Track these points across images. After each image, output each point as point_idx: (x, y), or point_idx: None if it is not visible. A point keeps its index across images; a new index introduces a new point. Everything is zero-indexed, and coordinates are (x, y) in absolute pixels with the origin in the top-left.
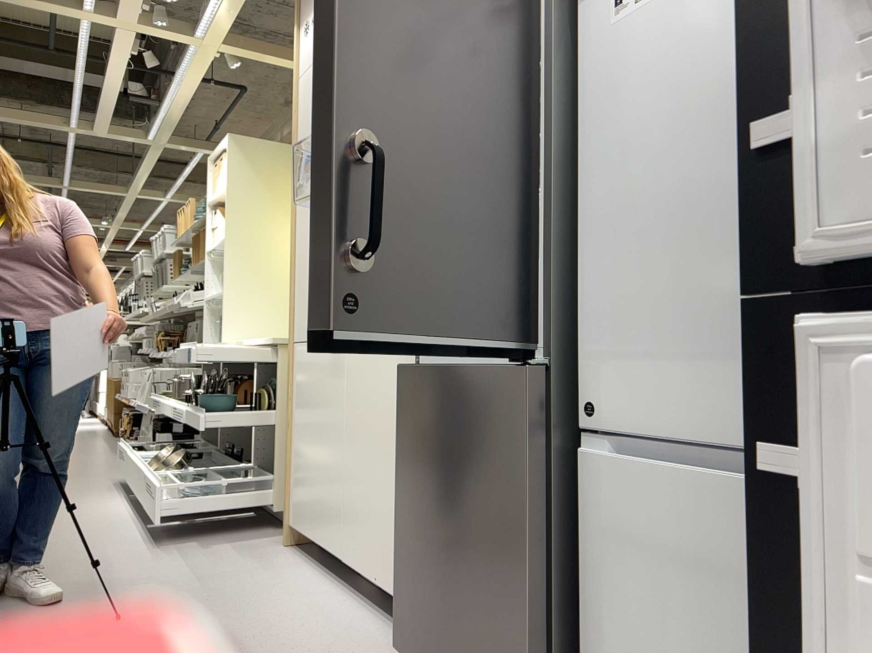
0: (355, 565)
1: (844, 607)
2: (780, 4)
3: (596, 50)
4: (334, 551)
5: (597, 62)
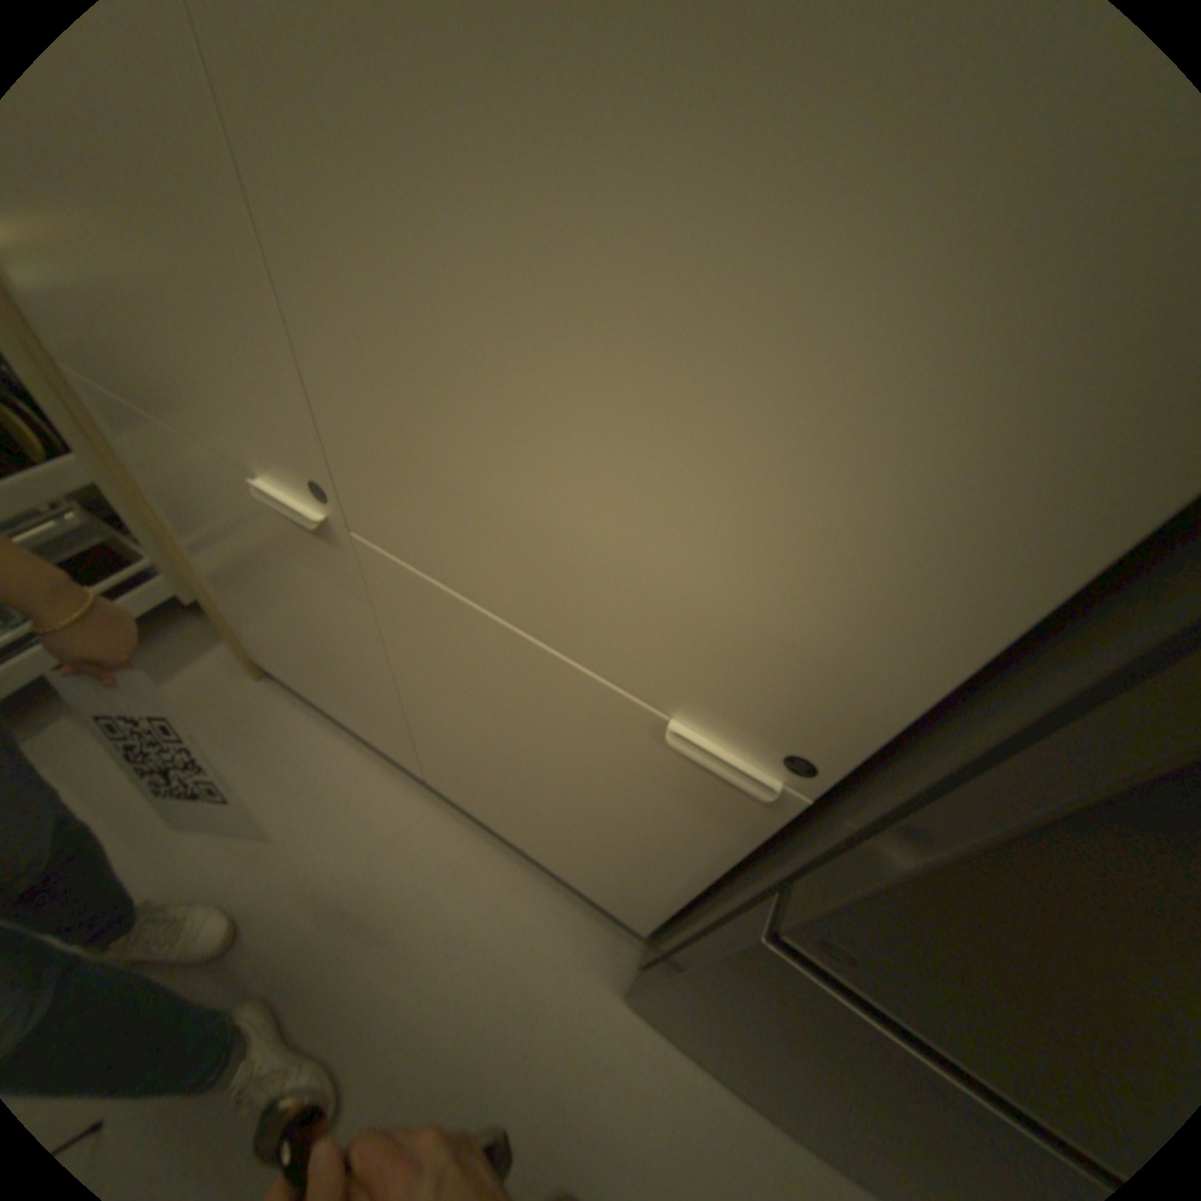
0: (461, 803)
1: None
2: None
3: None
4: (399, 759)
5: None
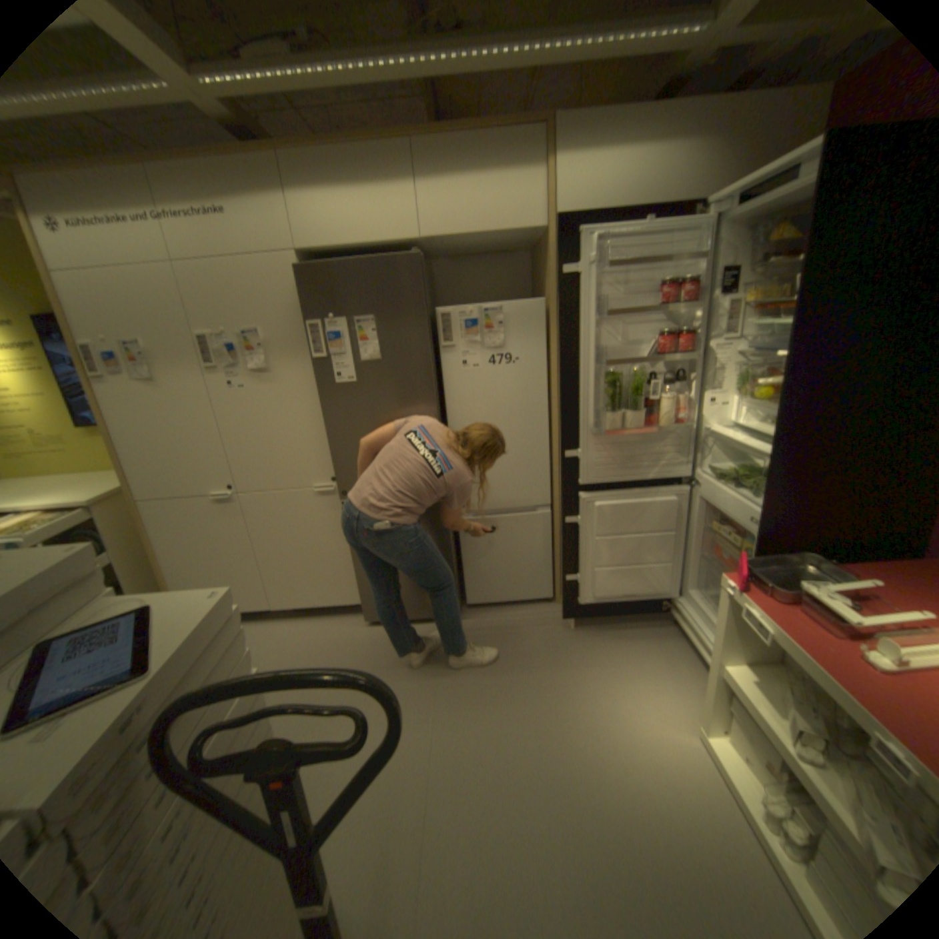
0: (287, 606)
1: (583, 541)
2: (567, 425)
3: (452, 378)
4: (258, 608)
5: (453, 382)
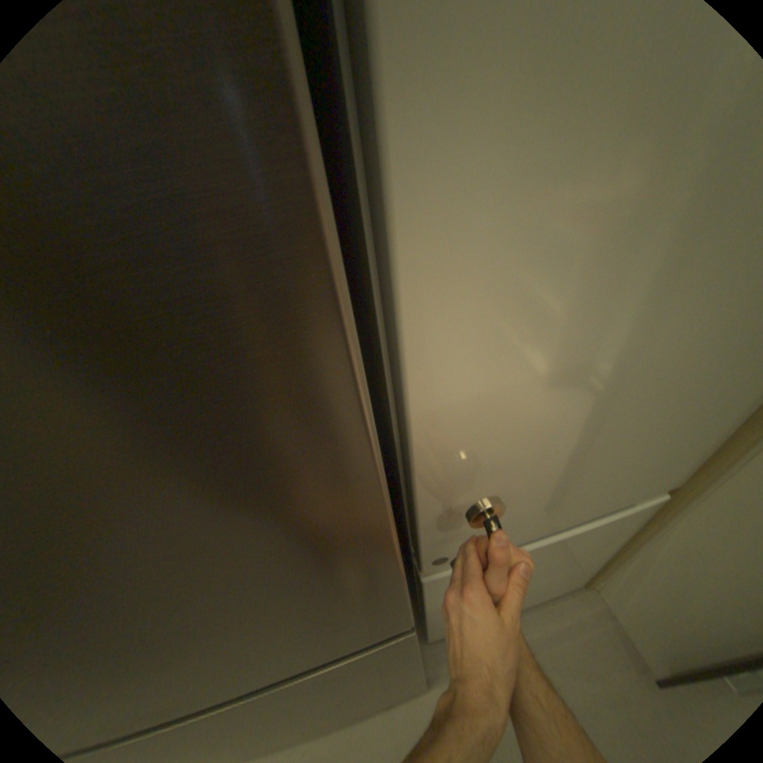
0: None
1: None
2: None
3: None
4: None
5: None
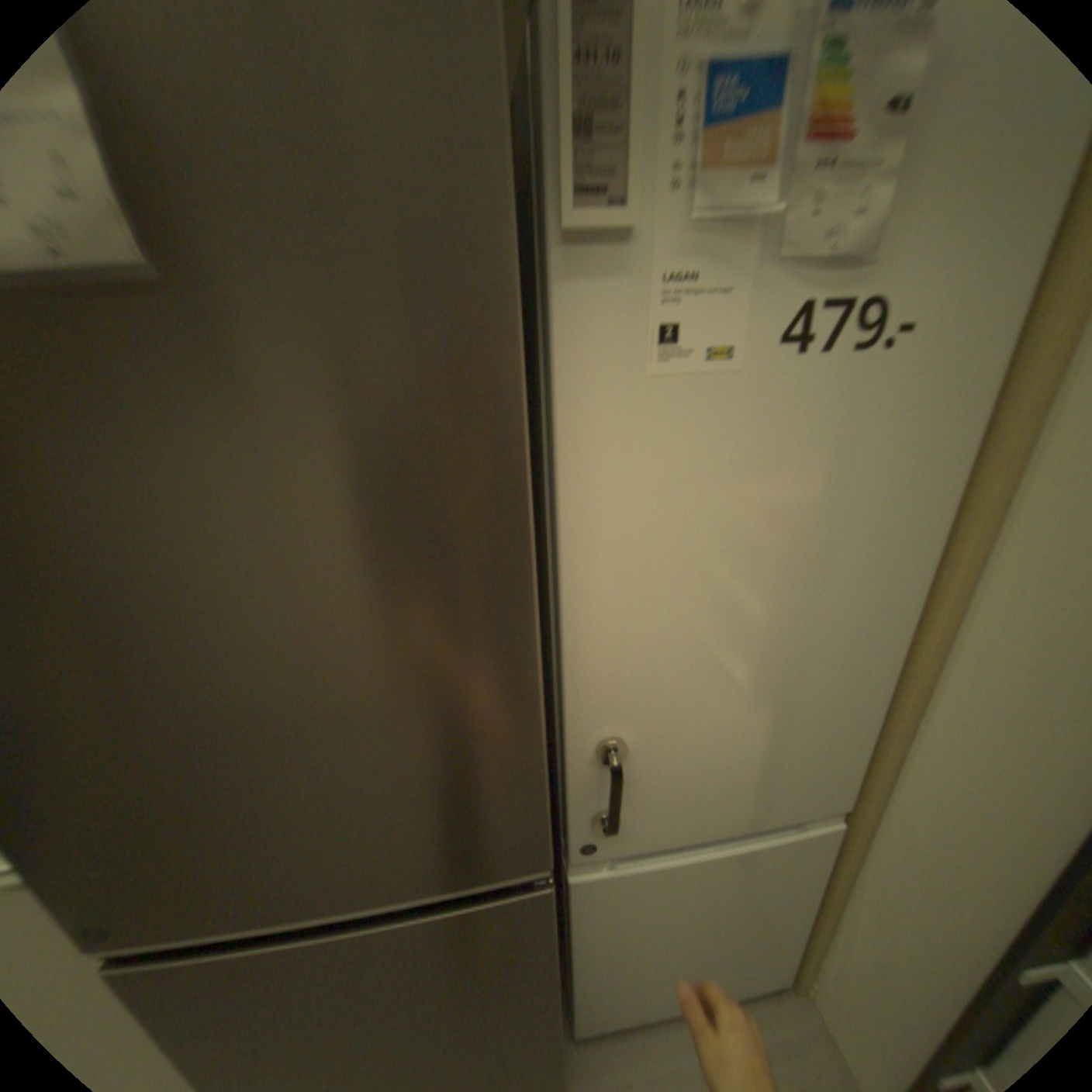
0: None
1: None
2: None
3: (599, 403)
4: None
5: (599, 428)
